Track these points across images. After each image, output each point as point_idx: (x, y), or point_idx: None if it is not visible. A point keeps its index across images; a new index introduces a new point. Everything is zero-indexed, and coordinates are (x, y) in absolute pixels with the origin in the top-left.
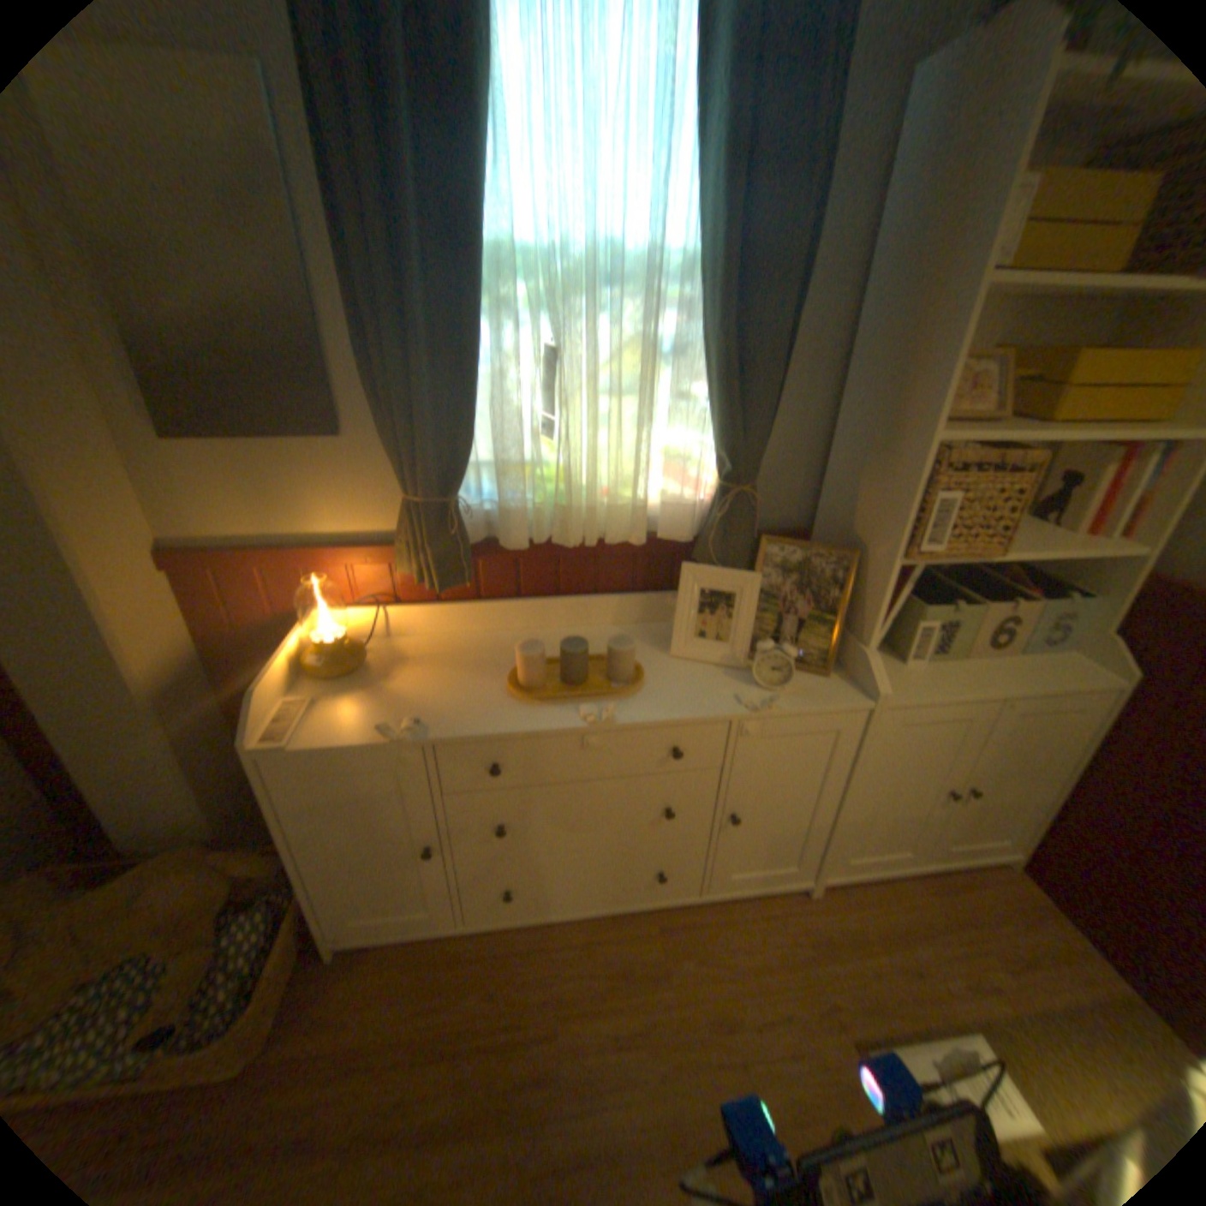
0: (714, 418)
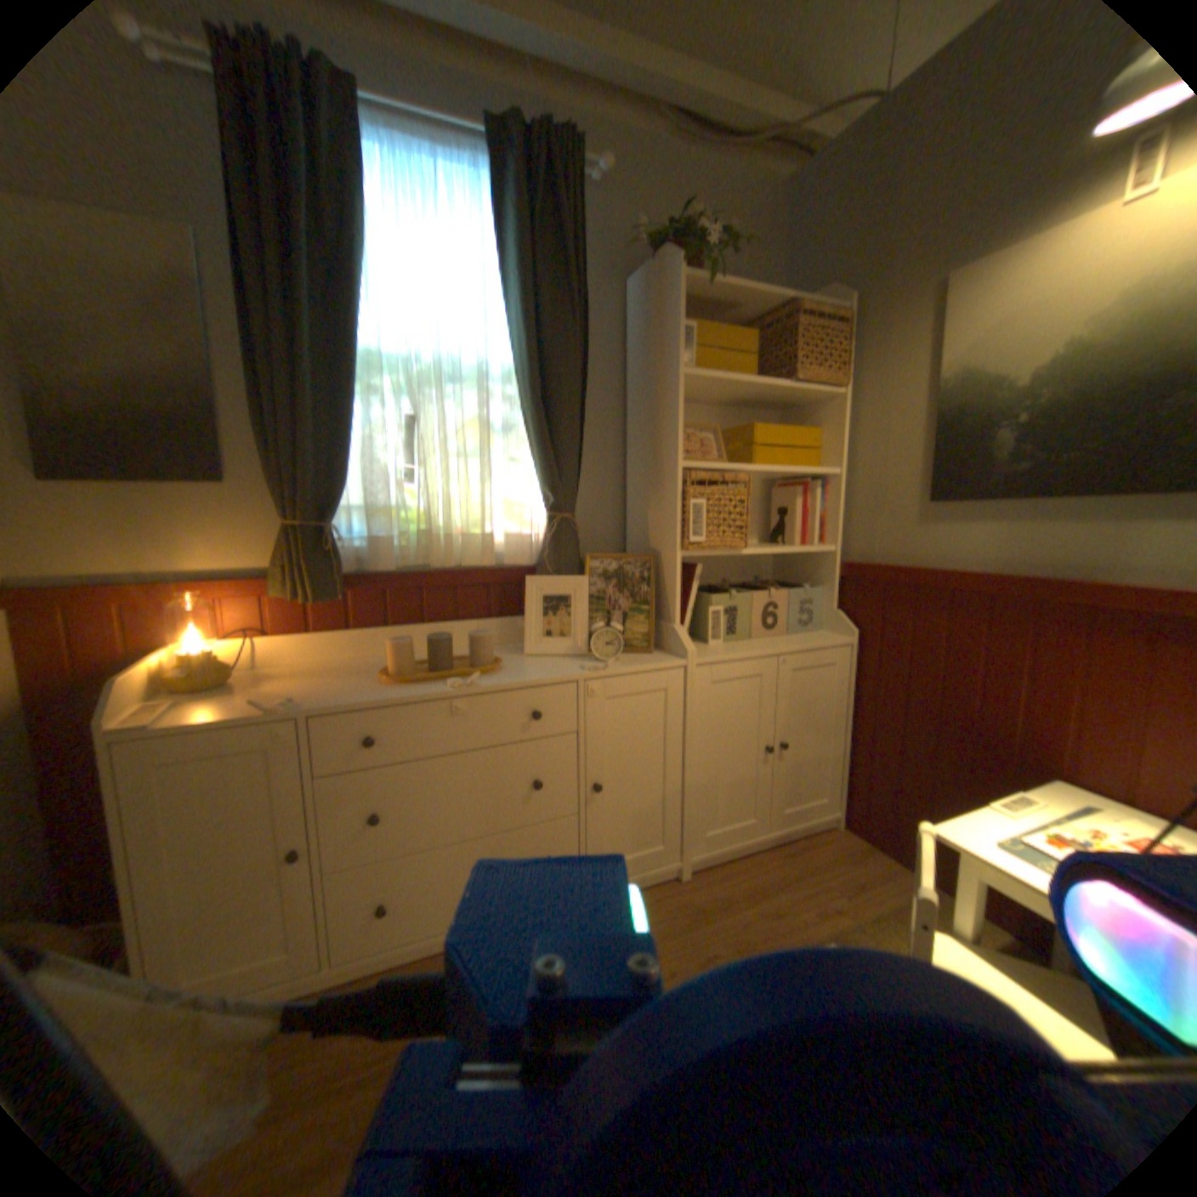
0: (538, 474)
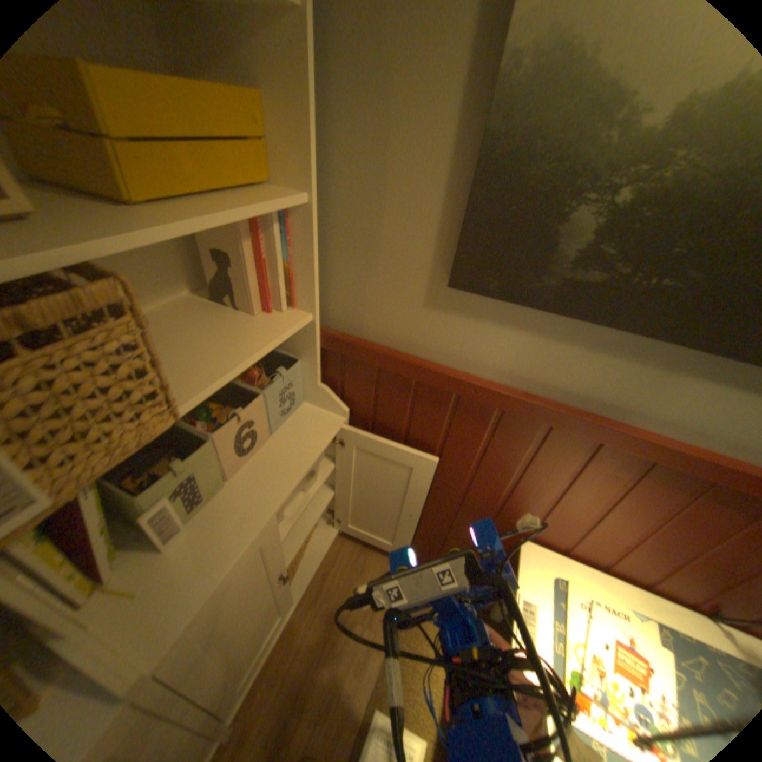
0: None
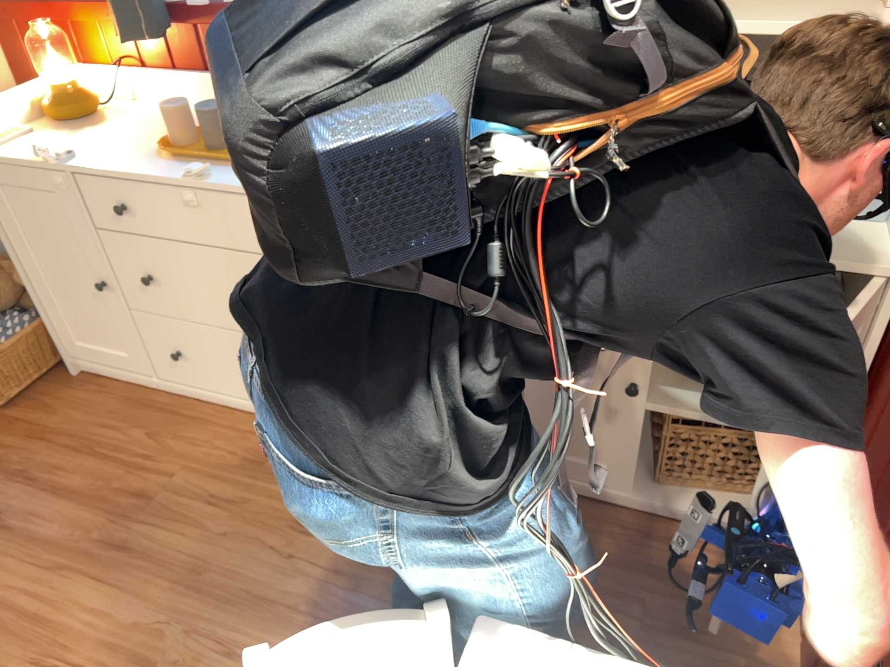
0: None
